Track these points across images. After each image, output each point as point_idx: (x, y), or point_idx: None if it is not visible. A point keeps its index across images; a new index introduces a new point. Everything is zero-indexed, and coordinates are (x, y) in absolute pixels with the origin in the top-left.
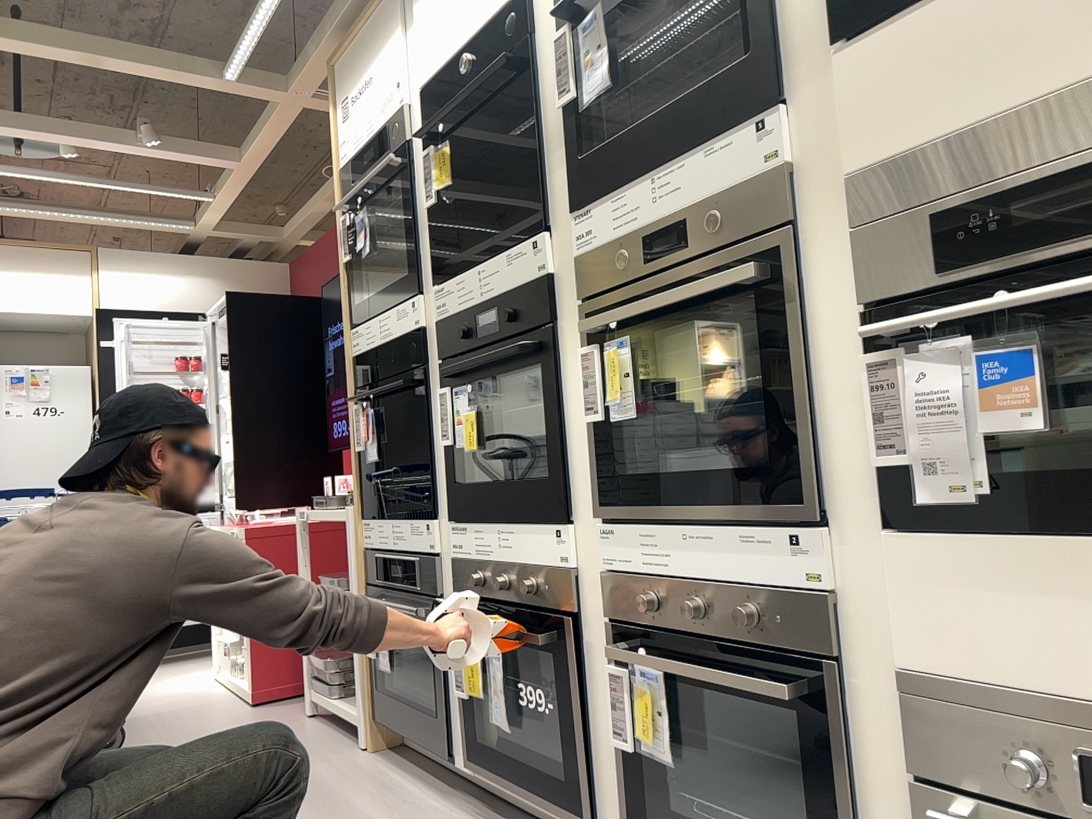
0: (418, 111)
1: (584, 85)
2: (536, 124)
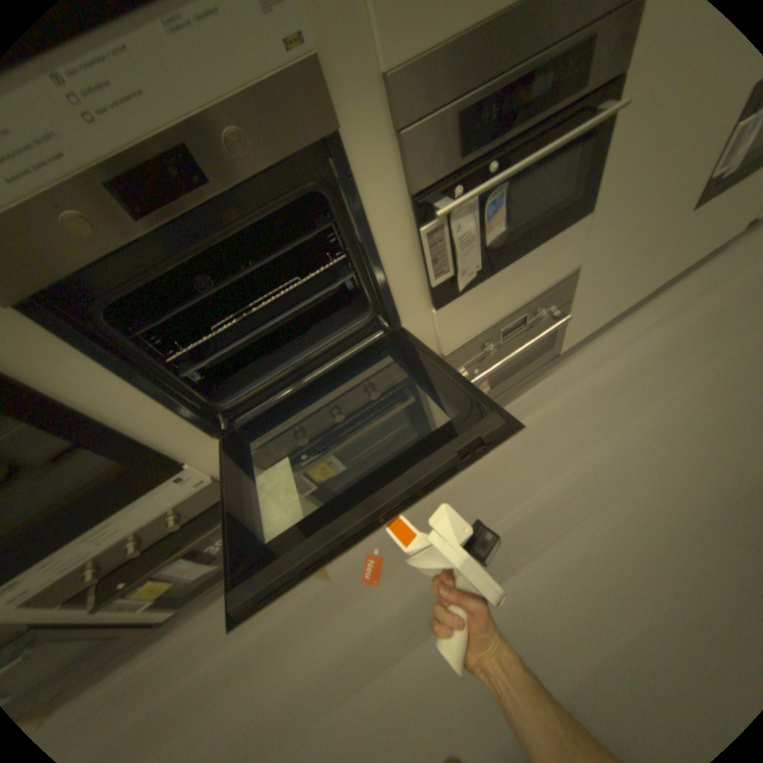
0: None
1: None
2: None
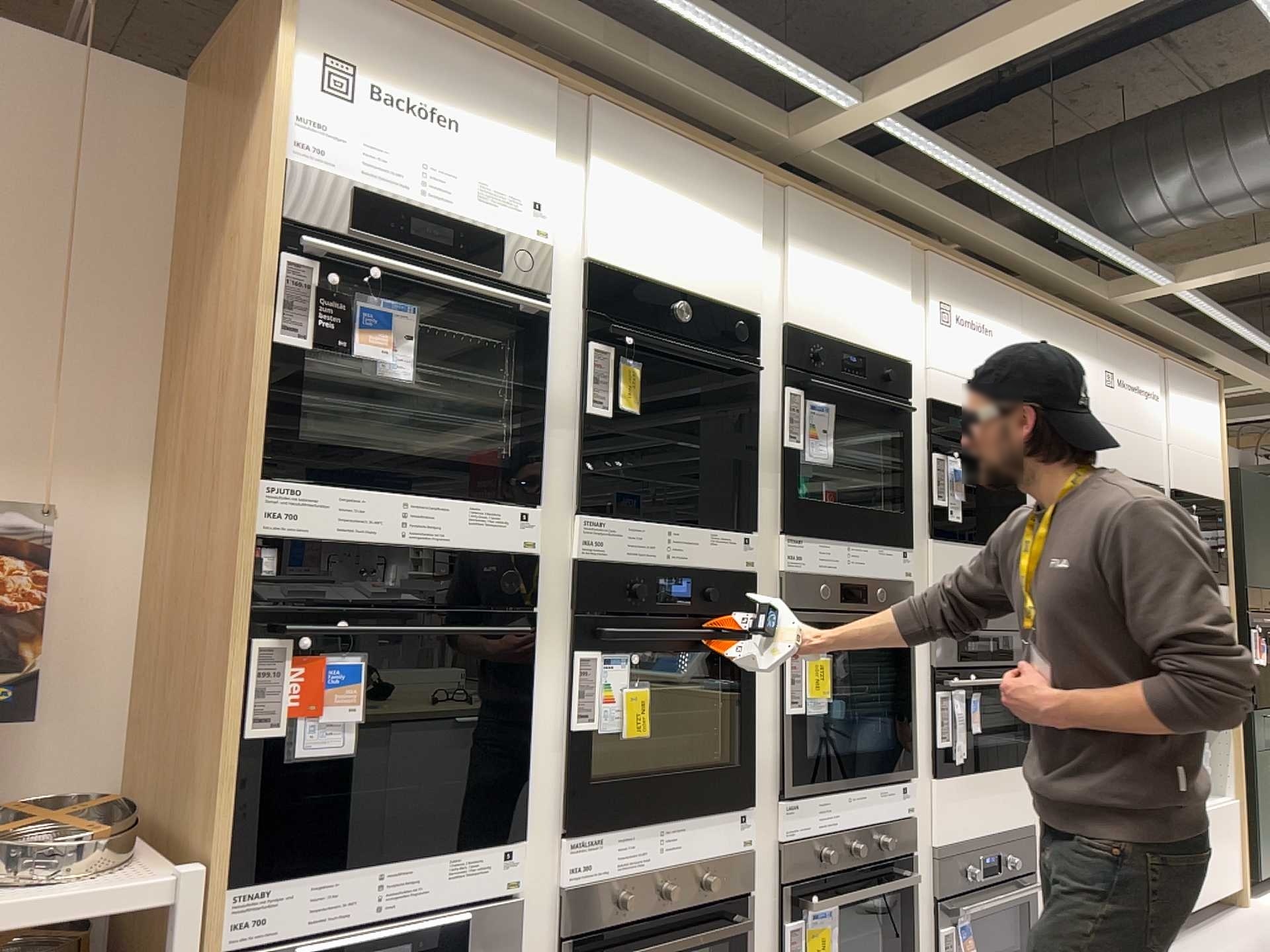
0: (571, 279)
1: (802, 447)
2: (747, 436)
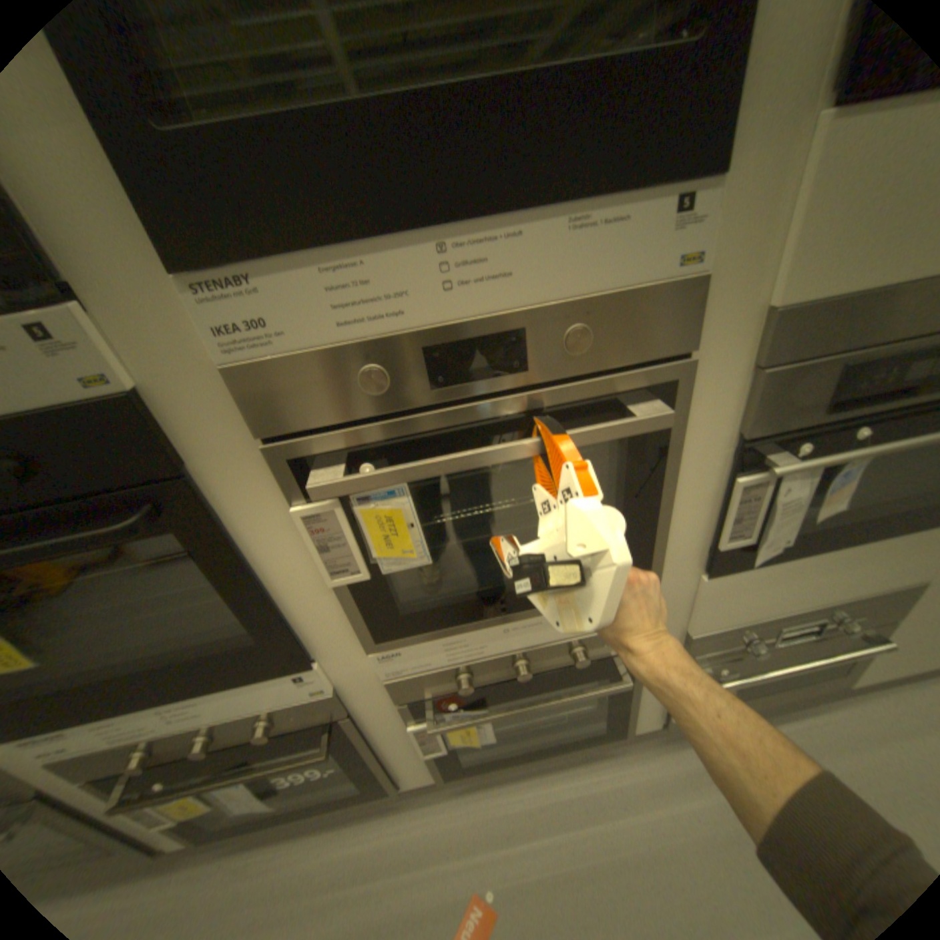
0: None
1: None
2: None
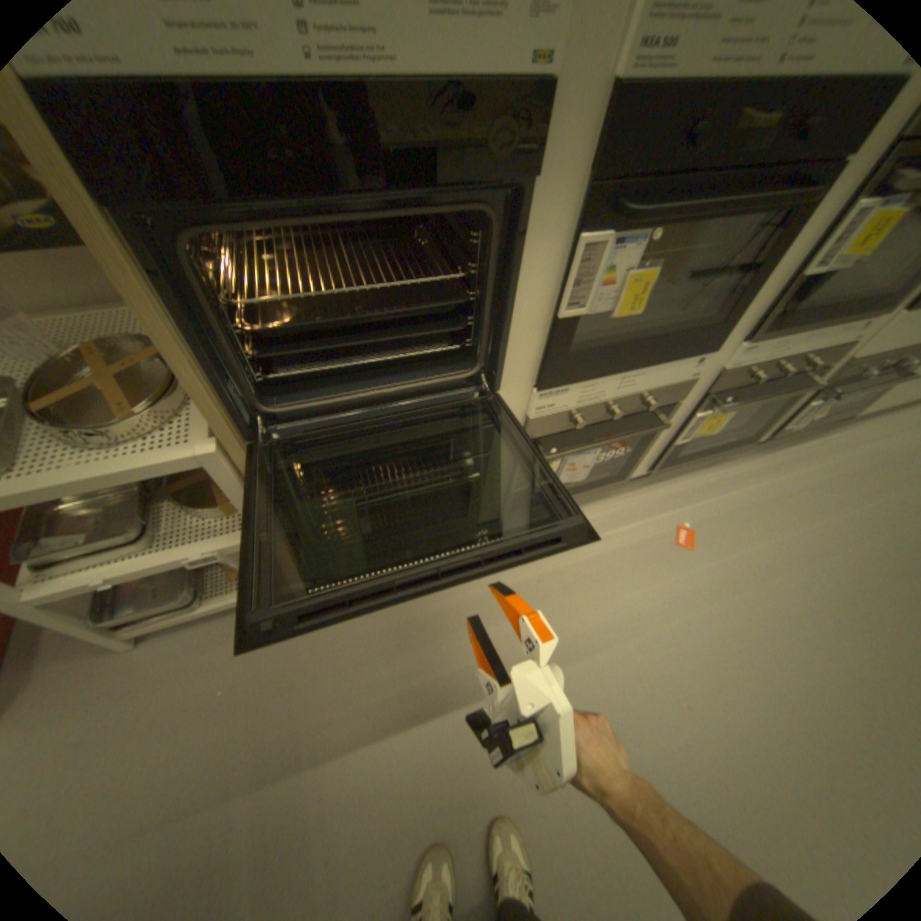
0: None
1: None
2: None
